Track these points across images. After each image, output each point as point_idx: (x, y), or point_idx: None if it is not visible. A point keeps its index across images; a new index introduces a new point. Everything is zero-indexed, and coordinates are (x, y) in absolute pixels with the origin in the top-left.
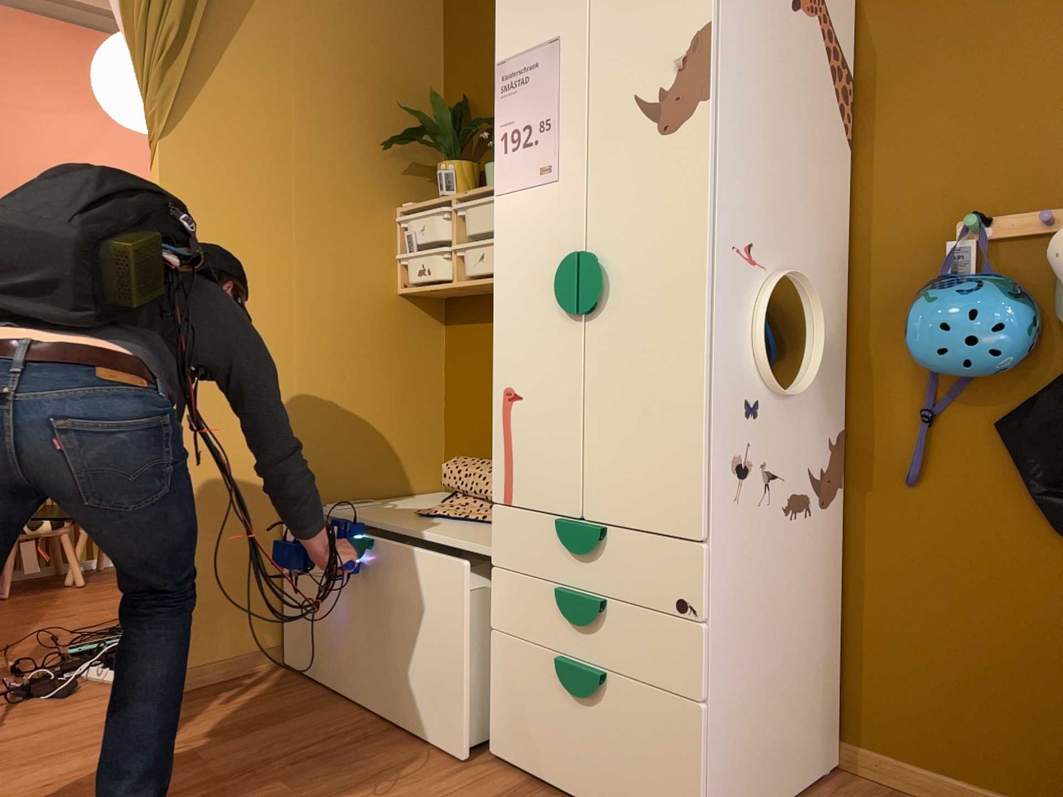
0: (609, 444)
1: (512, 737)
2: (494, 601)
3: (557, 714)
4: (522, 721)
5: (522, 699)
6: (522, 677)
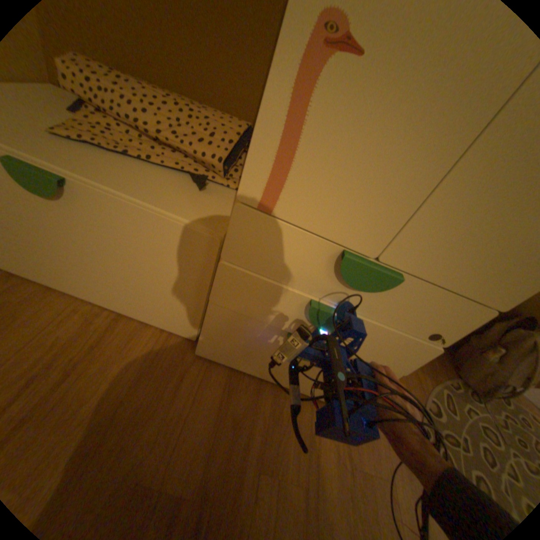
0: (480, 195)
1: (221, 352)
2: (217, 279)
3: (270, 351)
4: (234, 347)
5: (237, 339)
6: (241, 330)
